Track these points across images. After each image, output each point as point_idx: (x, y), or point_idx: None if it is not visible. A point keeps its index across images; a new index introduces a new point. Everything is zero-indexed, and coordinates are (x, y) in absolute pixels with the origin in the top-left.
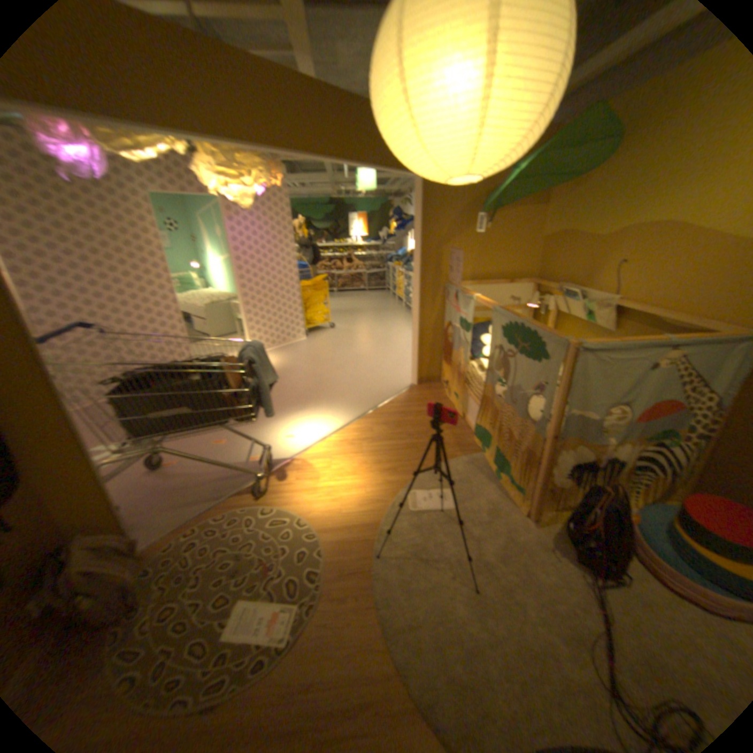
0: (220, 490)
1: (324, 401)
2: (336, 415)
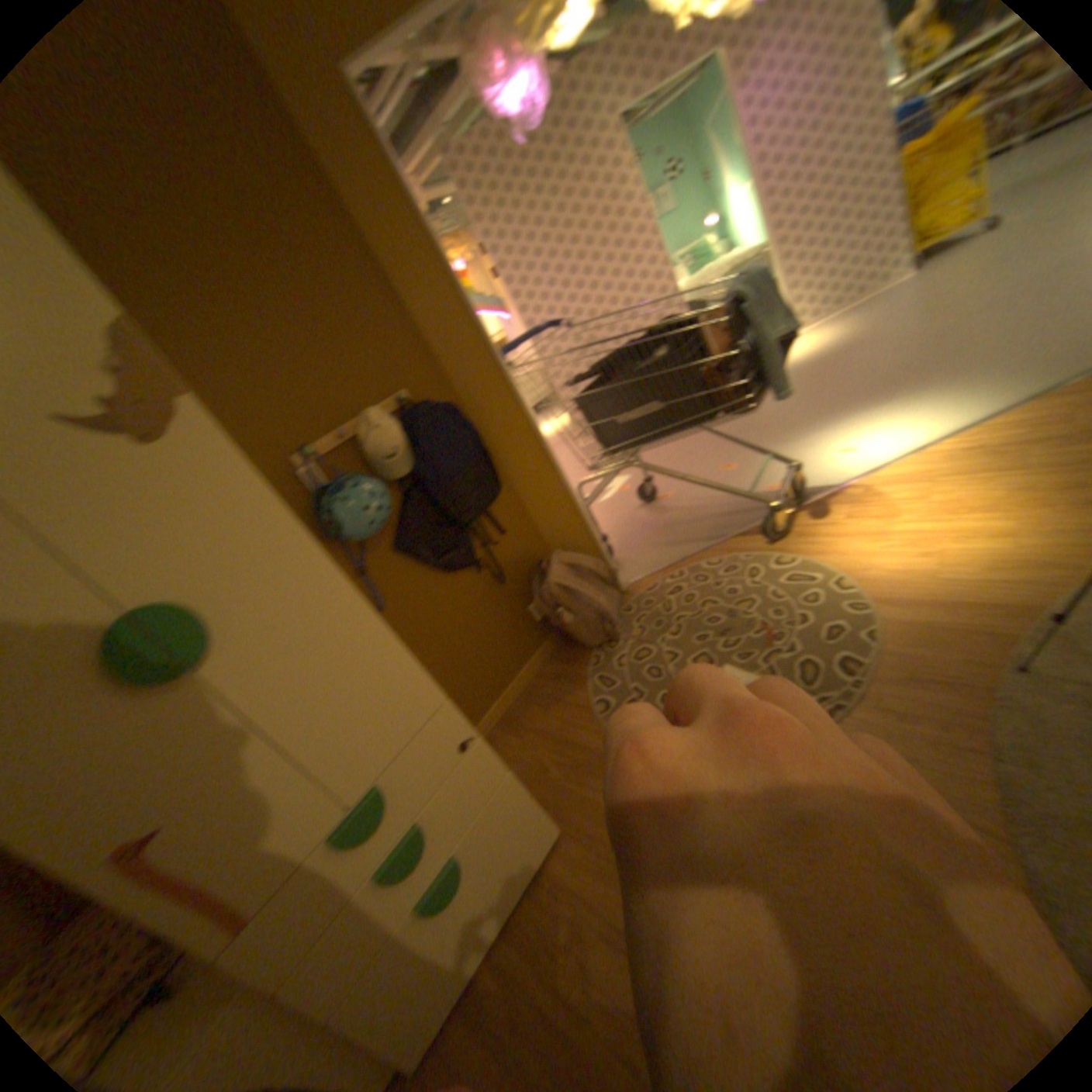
0: (722, 525)
1: (939, 376)
2: (966, 397)
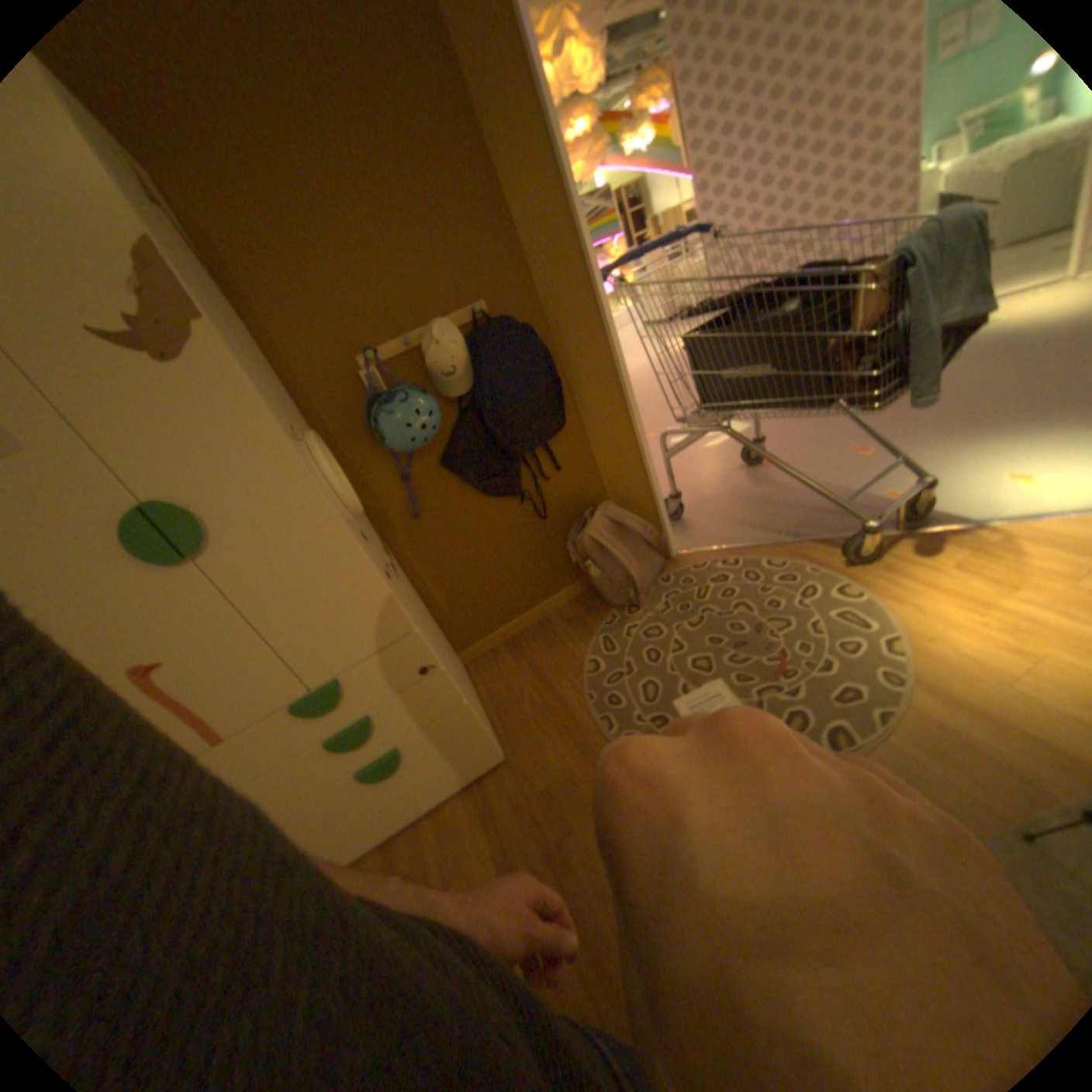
0: (808, 522)
1: None
2: None
